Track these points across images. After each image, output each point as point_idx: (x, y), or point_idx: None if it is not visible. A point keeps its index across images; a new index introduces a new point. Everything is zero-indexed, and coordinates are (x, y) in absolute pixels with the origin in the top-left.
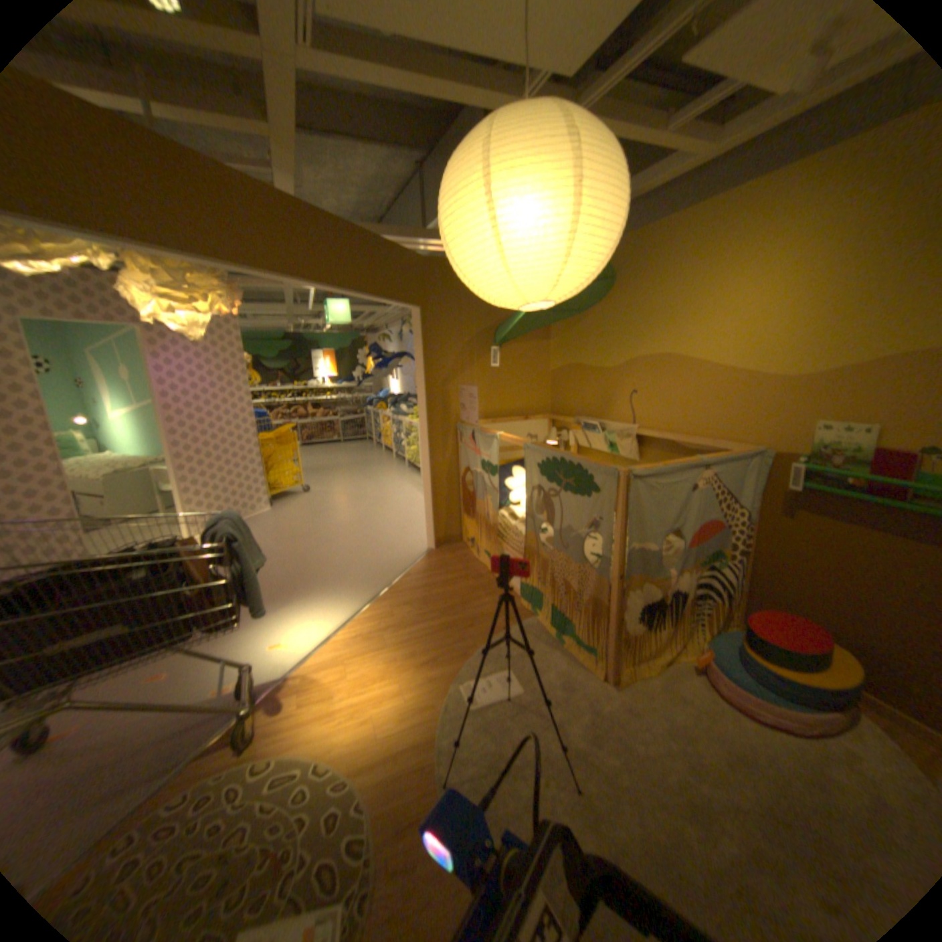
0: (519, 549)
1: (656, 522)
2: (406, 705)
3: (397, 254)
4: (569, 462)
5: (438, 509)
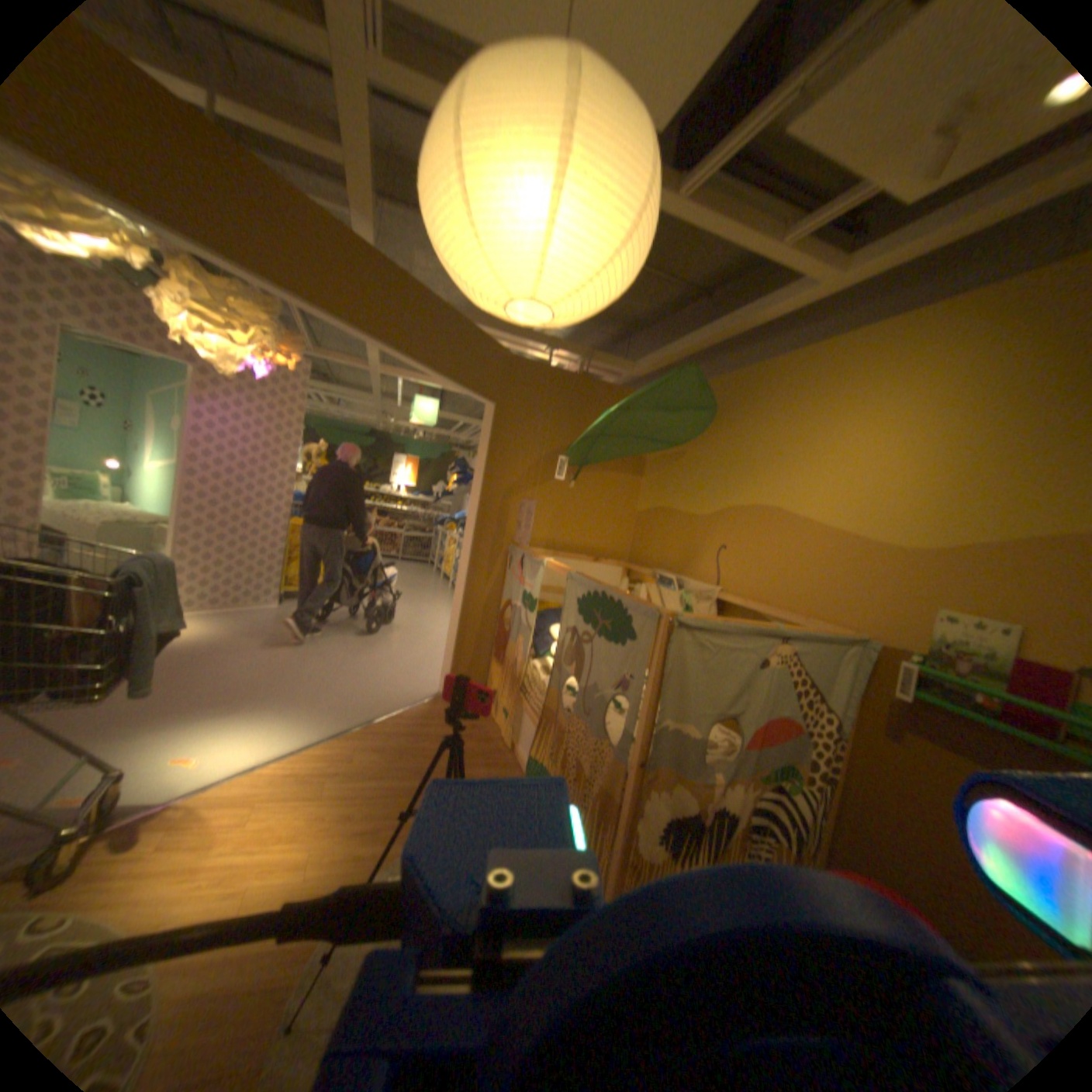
0: (539, 709)
1: (703, 695)
2: (305, 883)
3: (481, 337)
4: (609, 595)
5: (463, 642)
